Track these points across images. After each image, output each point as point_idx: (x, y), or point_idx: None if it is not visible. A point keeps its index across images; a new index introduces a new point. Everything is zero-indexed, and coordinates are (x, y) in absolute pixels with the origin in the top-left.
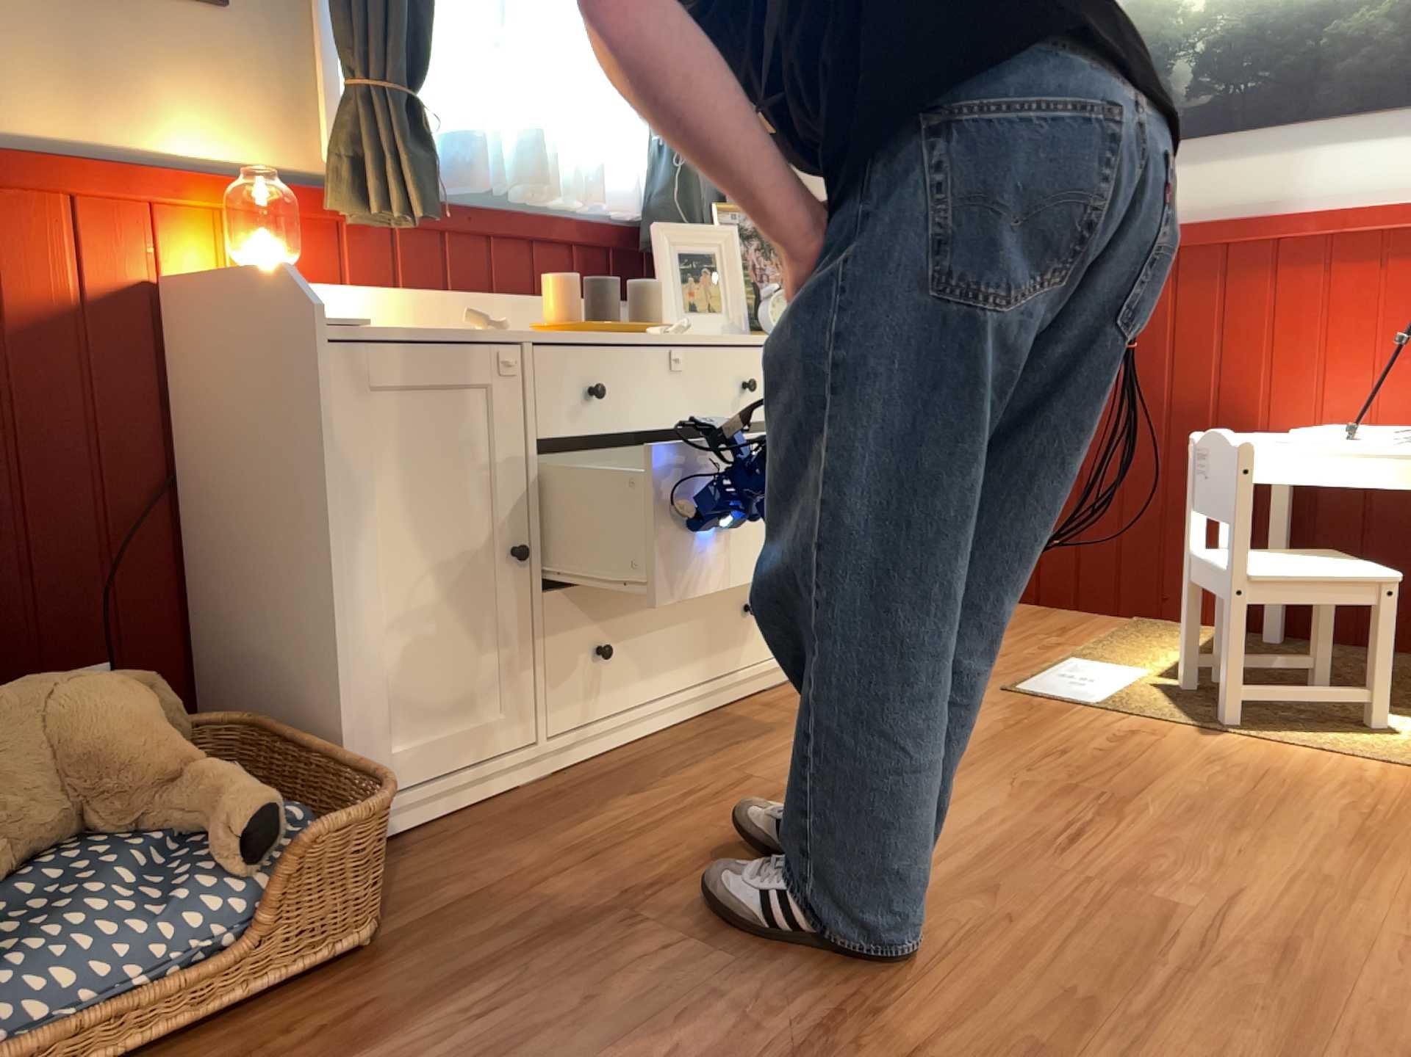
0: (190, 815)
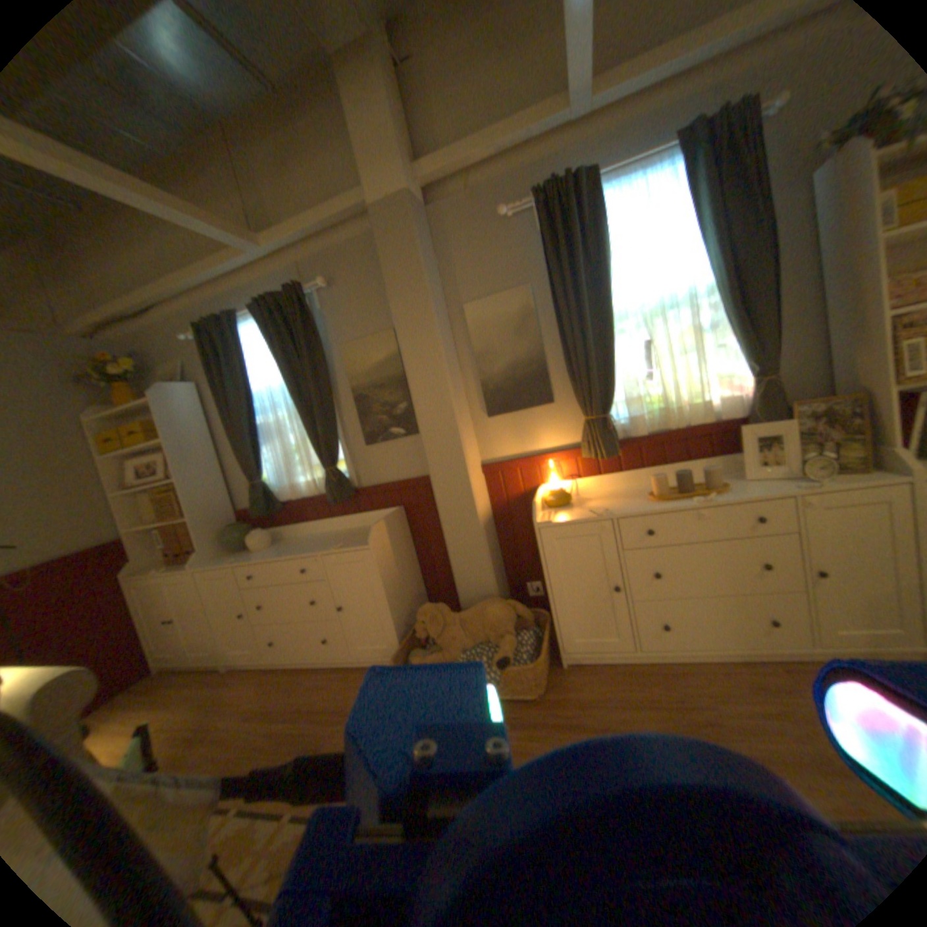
0: (501, 648)
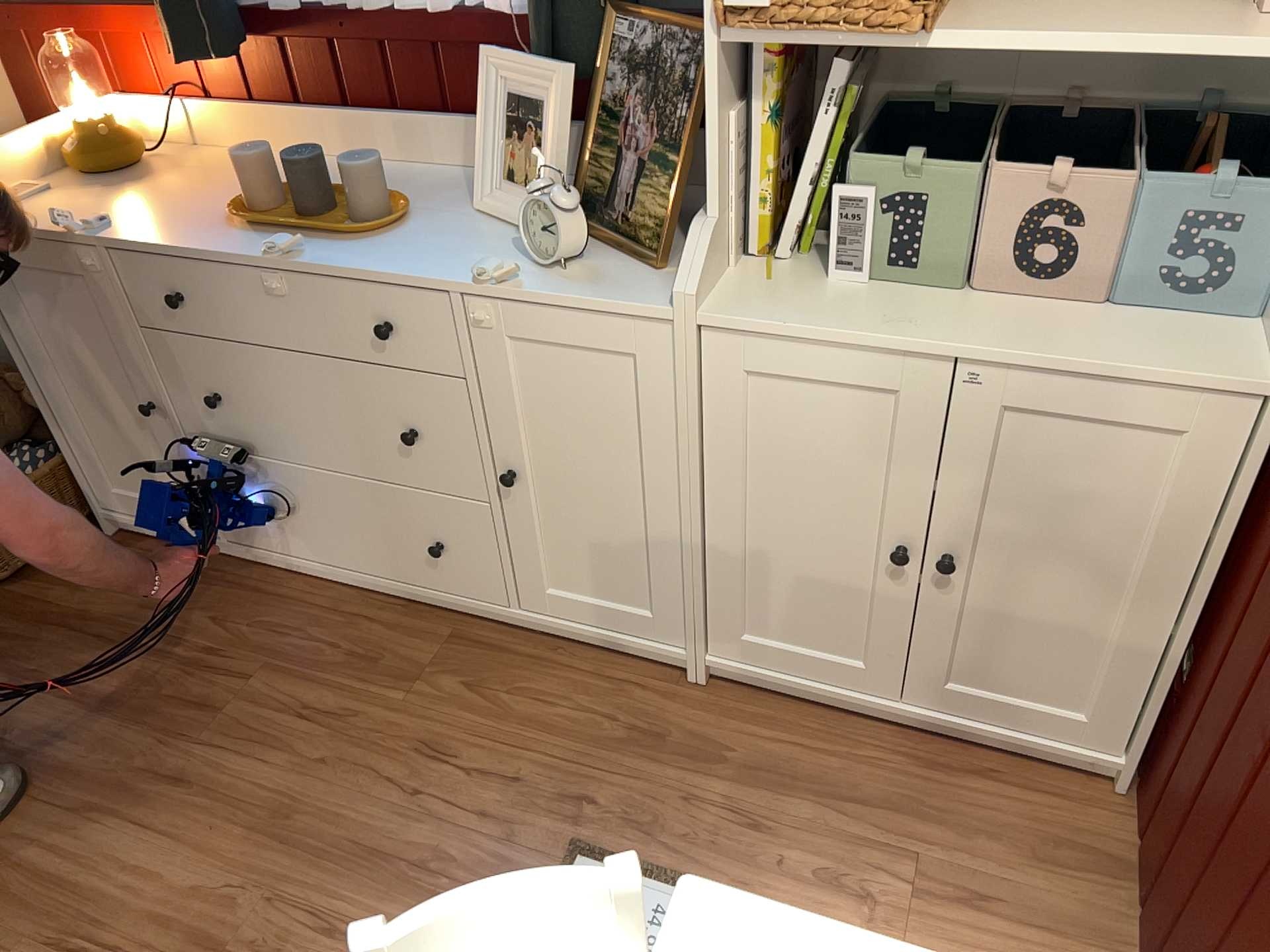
0: None
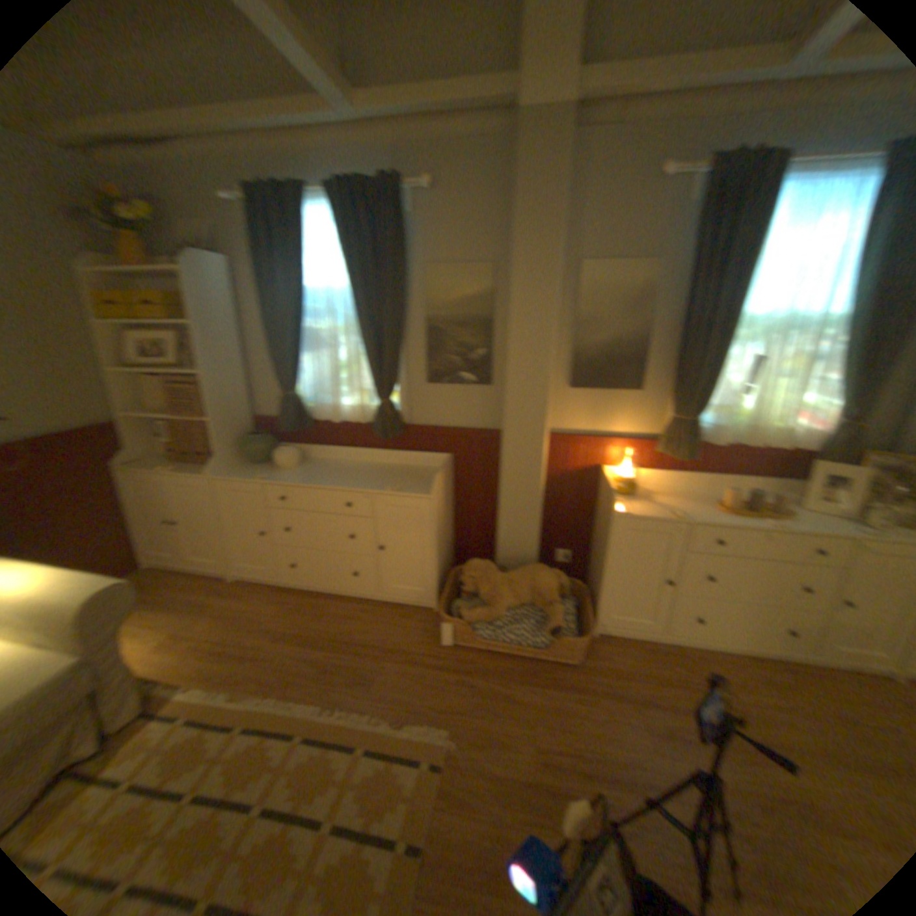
0: (547, 615)
